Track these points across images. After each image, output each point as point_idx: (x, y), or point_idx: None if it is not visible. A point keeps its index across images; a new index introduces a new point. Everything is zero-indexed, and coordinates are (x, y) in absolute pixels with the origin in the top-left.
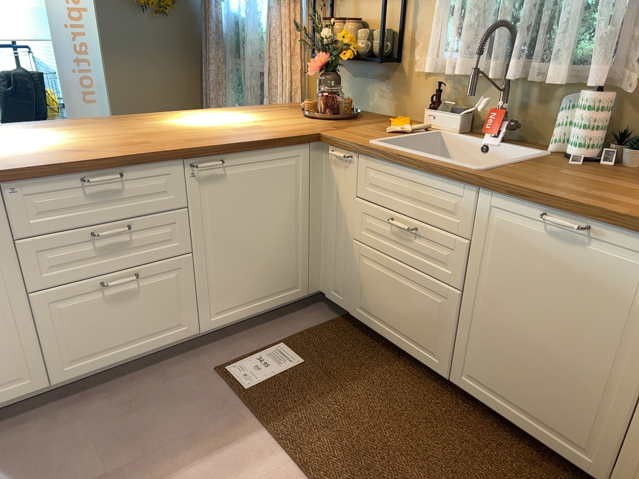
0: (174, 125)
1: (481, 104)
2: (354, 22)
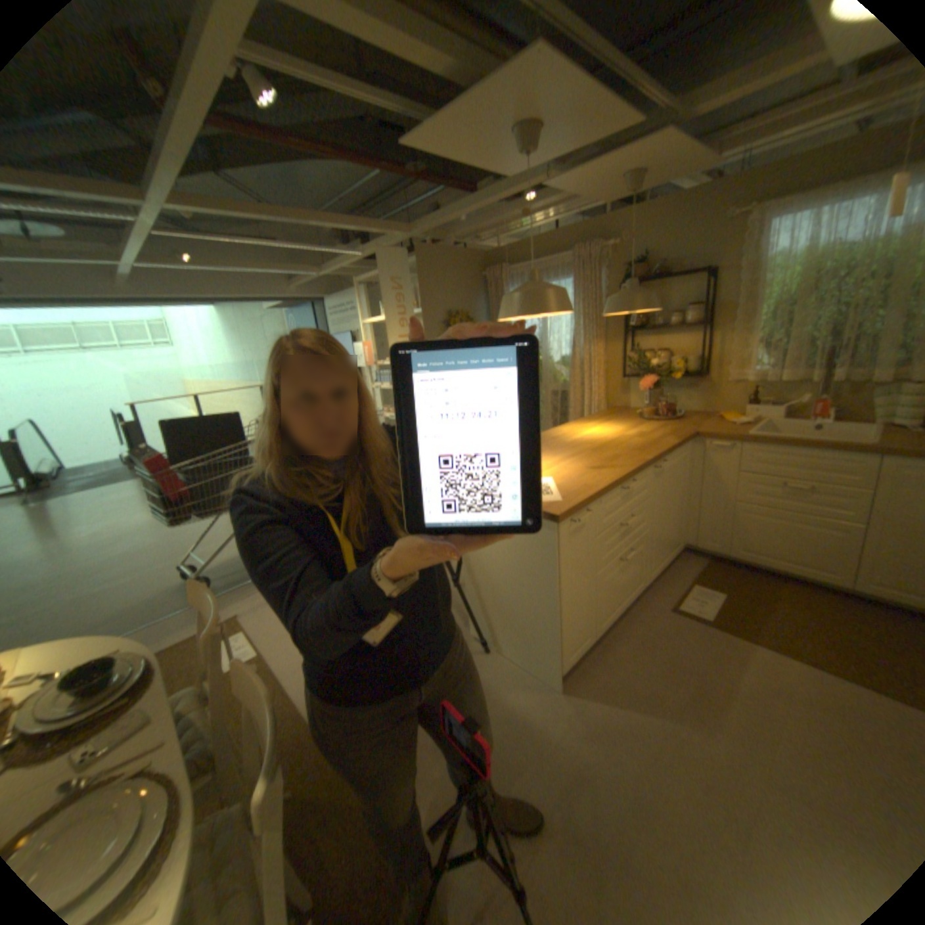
0: (588, 440)
1: (806, 397)
2: (666, 351)
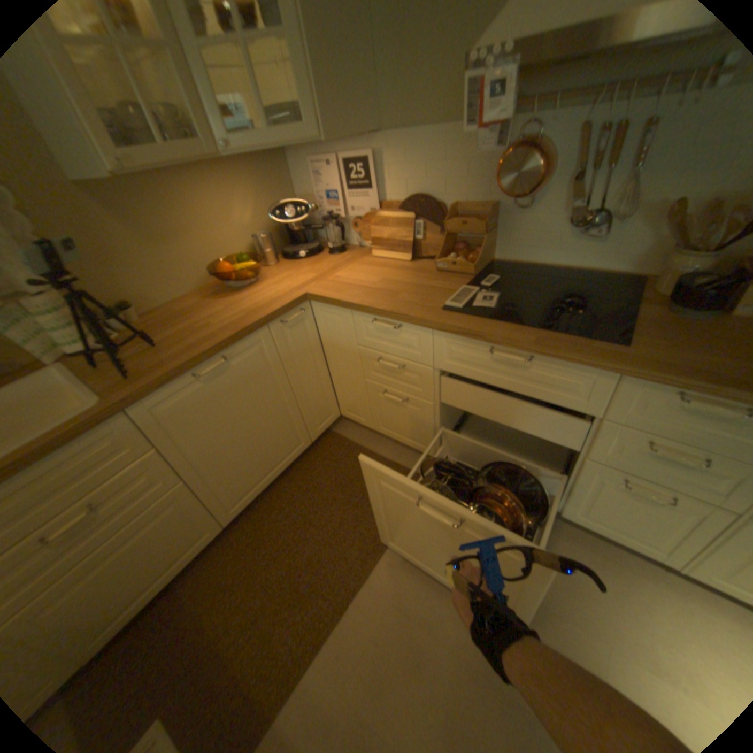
0: None
1: None
2: None
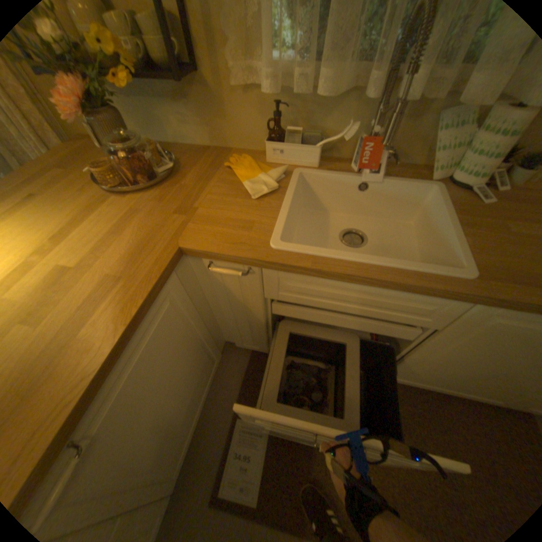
0: None
1: (352, 129)
2: None
